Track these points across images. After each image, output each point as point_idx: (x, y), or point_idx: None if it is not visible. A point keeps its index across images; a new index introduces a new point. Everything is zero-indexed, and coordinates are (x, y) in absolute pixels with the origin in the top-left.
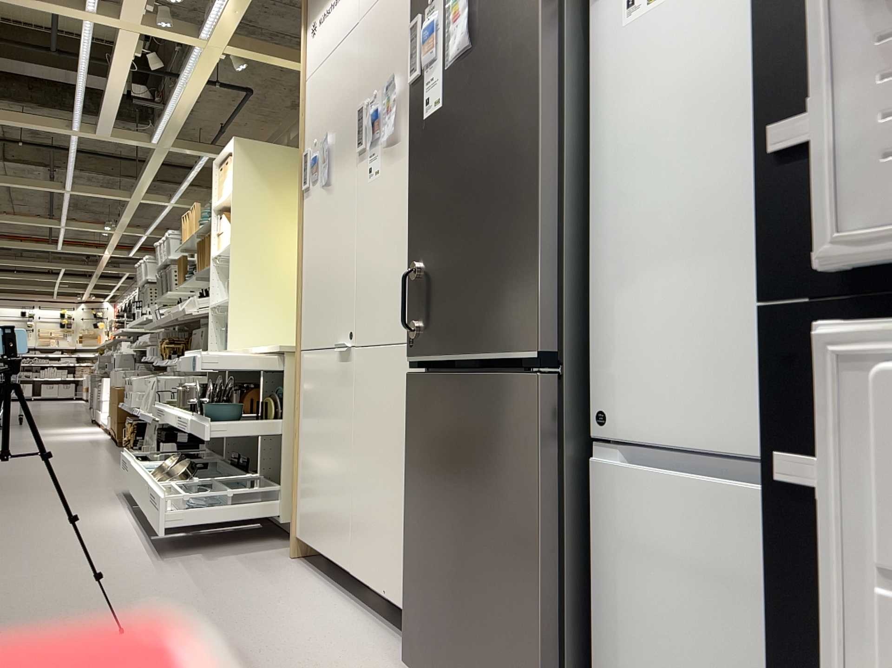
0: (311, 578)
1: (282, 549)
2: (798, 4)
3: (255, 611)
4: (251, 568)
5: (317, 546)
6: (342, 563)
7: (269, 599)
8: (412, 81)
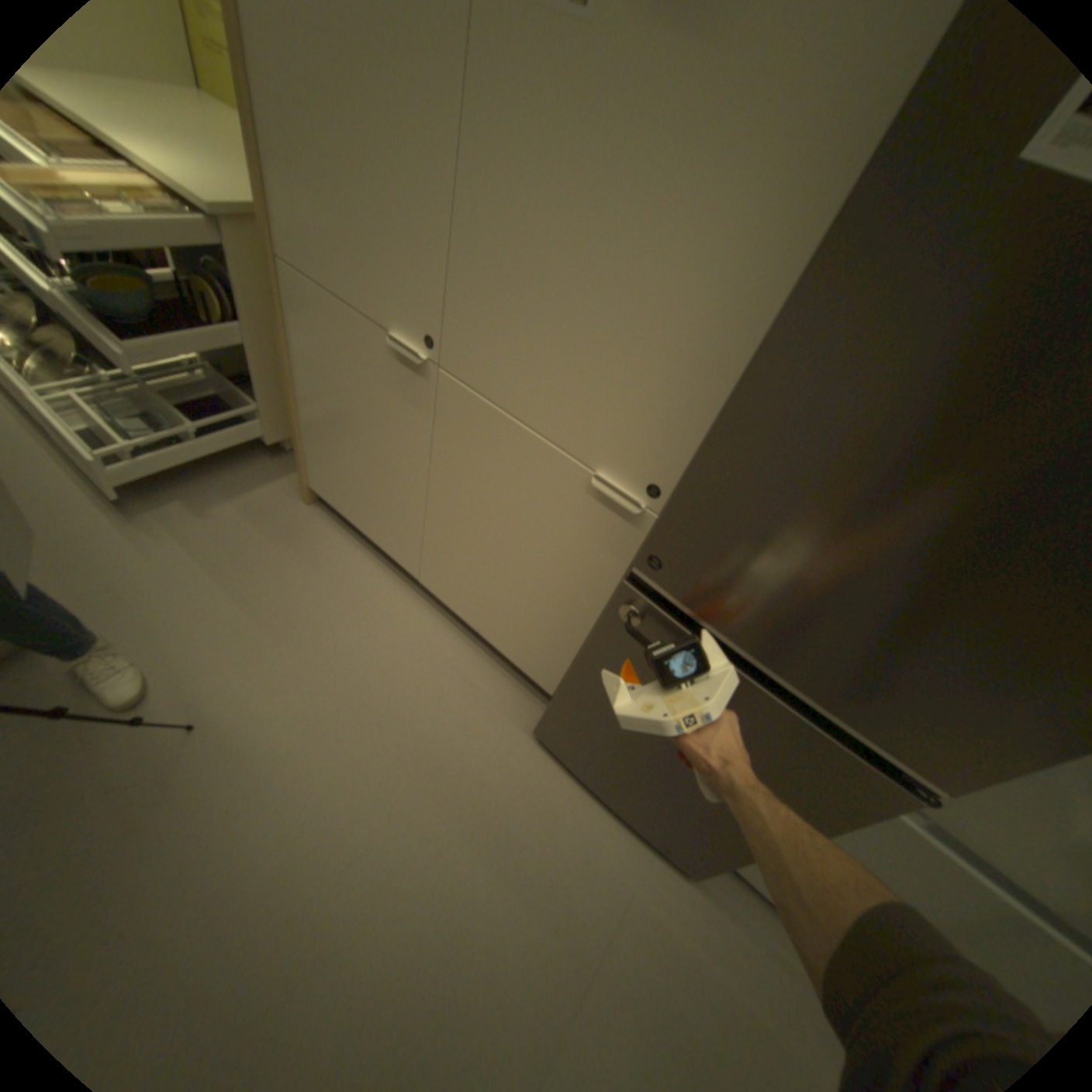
0: (354, 548)
1: (285, 481)
2: None
3: (328, 633)
4: (269, 530)
5: (356, 521)
6: (405, 563)
7: (330, 604)
8: None
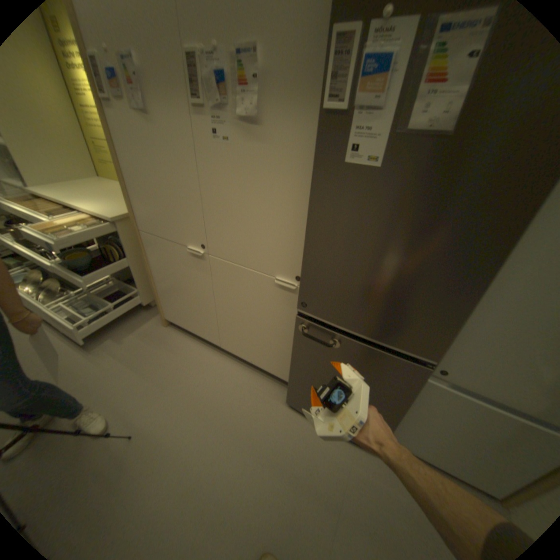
0: (189, 341)
1: (153, 319)
2: None
3: (184, 381)
4: (150, 342)
5: (187, 328)
6: (212, 341)
7: (182, 368)
8: (330, 106)
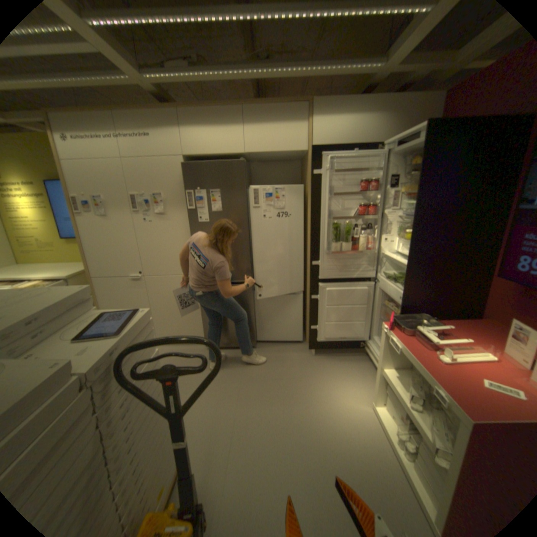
0: None
1: None
2: (313, 248)
3: None
4: None
5: None
6: None
7: None
8: (190, 208)
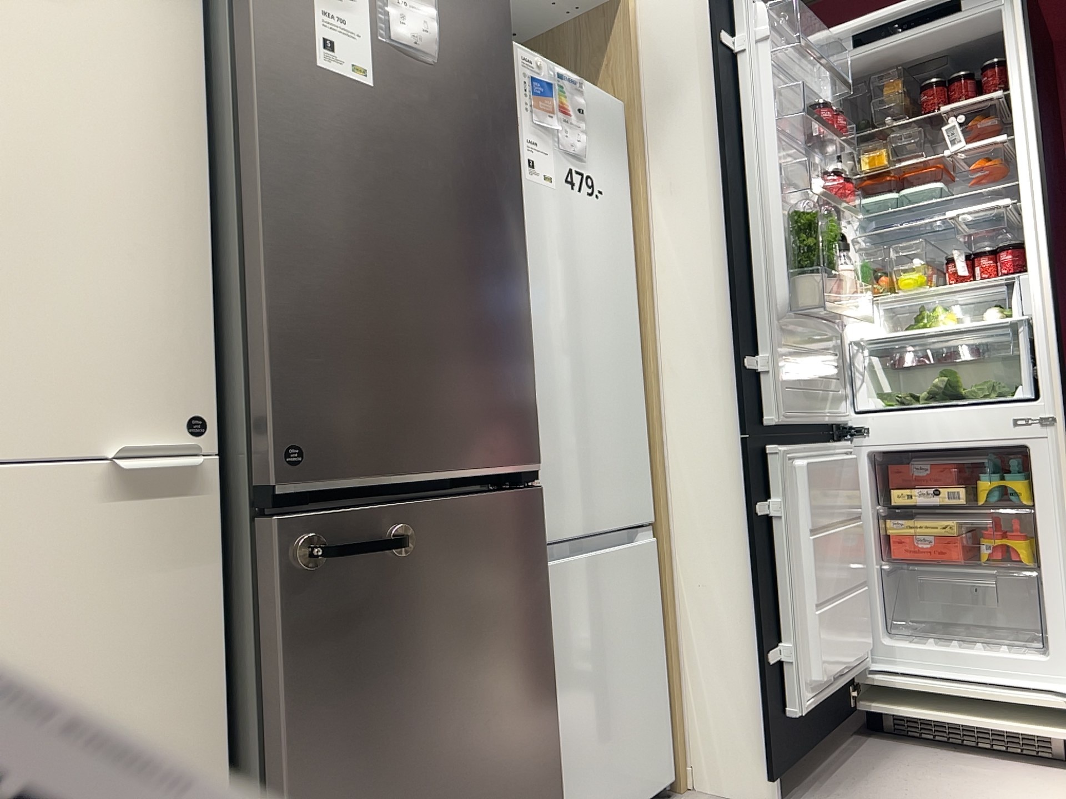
0: None
1: None
2: (744, 304)
3: None
4: None
5: None
6: None
7: None
8: None
